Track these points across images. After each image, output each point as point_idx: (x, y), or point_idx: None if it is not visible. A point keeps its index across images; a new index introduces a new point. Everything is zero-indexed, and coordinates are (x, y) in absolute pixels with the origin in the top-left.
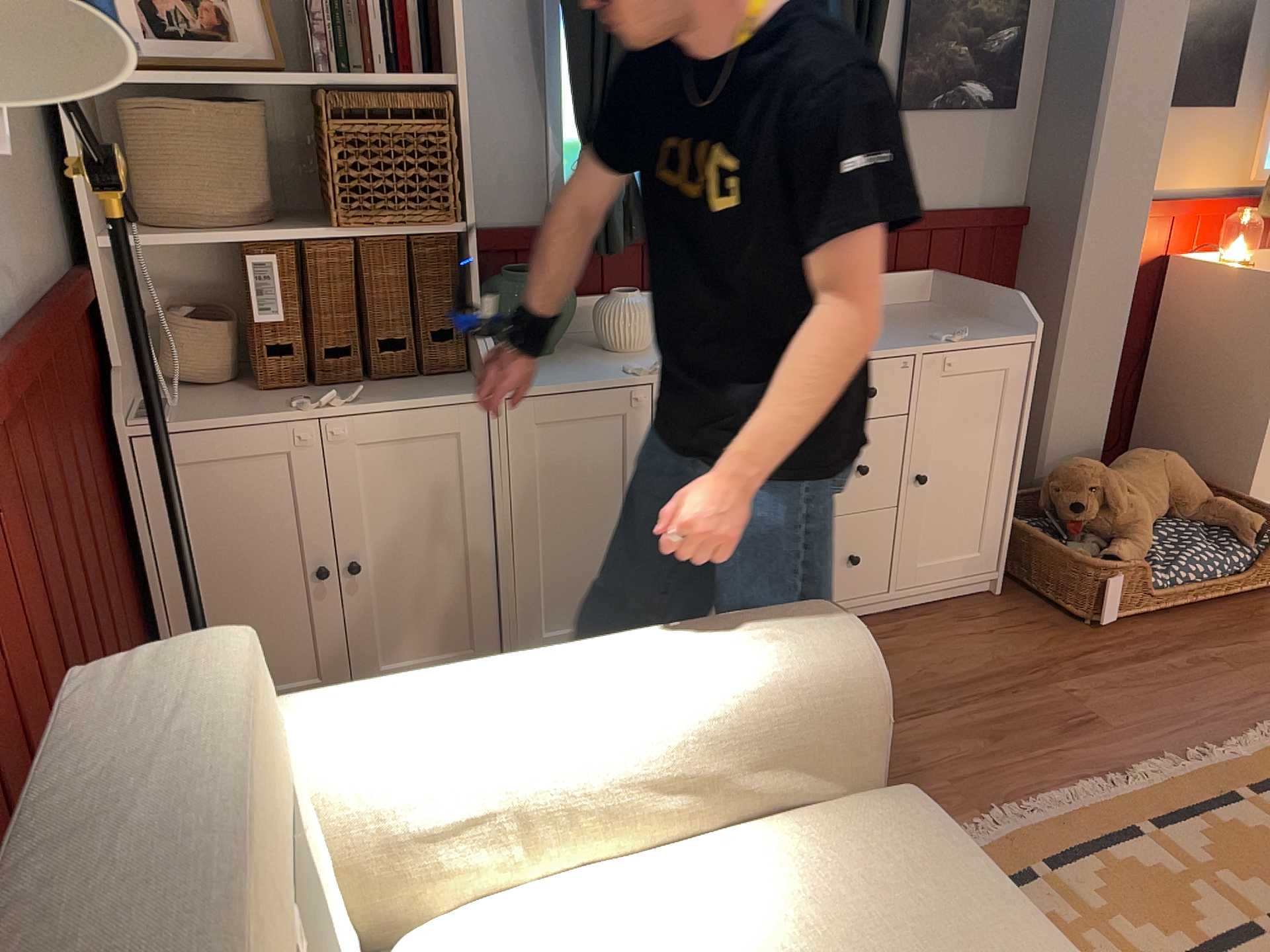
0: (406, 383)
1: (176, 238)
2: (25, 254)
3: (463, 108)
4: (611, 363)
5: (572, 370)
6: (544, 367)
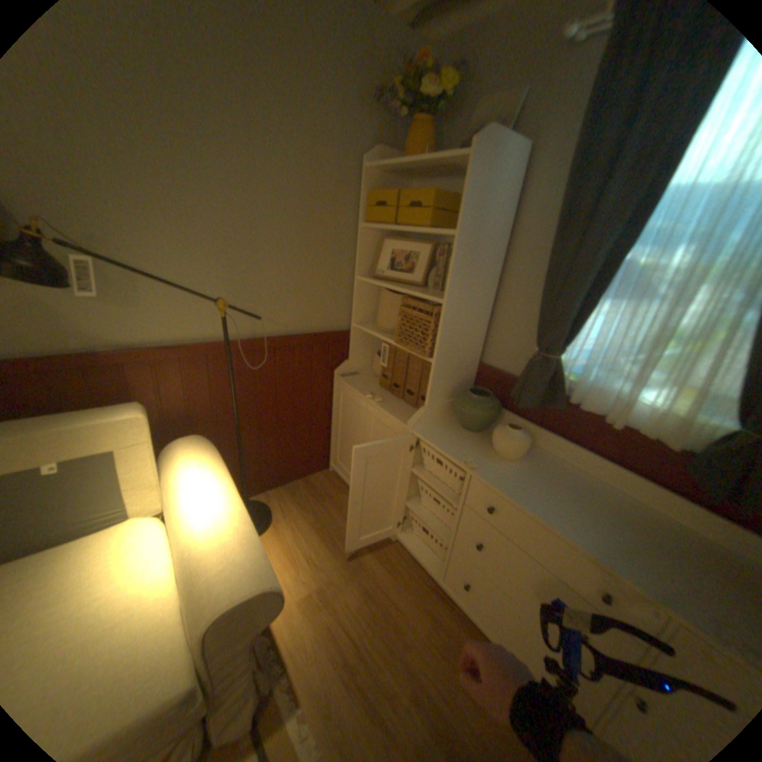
0: (406, 408)
1: (367, 330)
2: (304, 321)
3: (444, 314)
4: (474, 452)
5: (454, 443)
6: (452, 434)
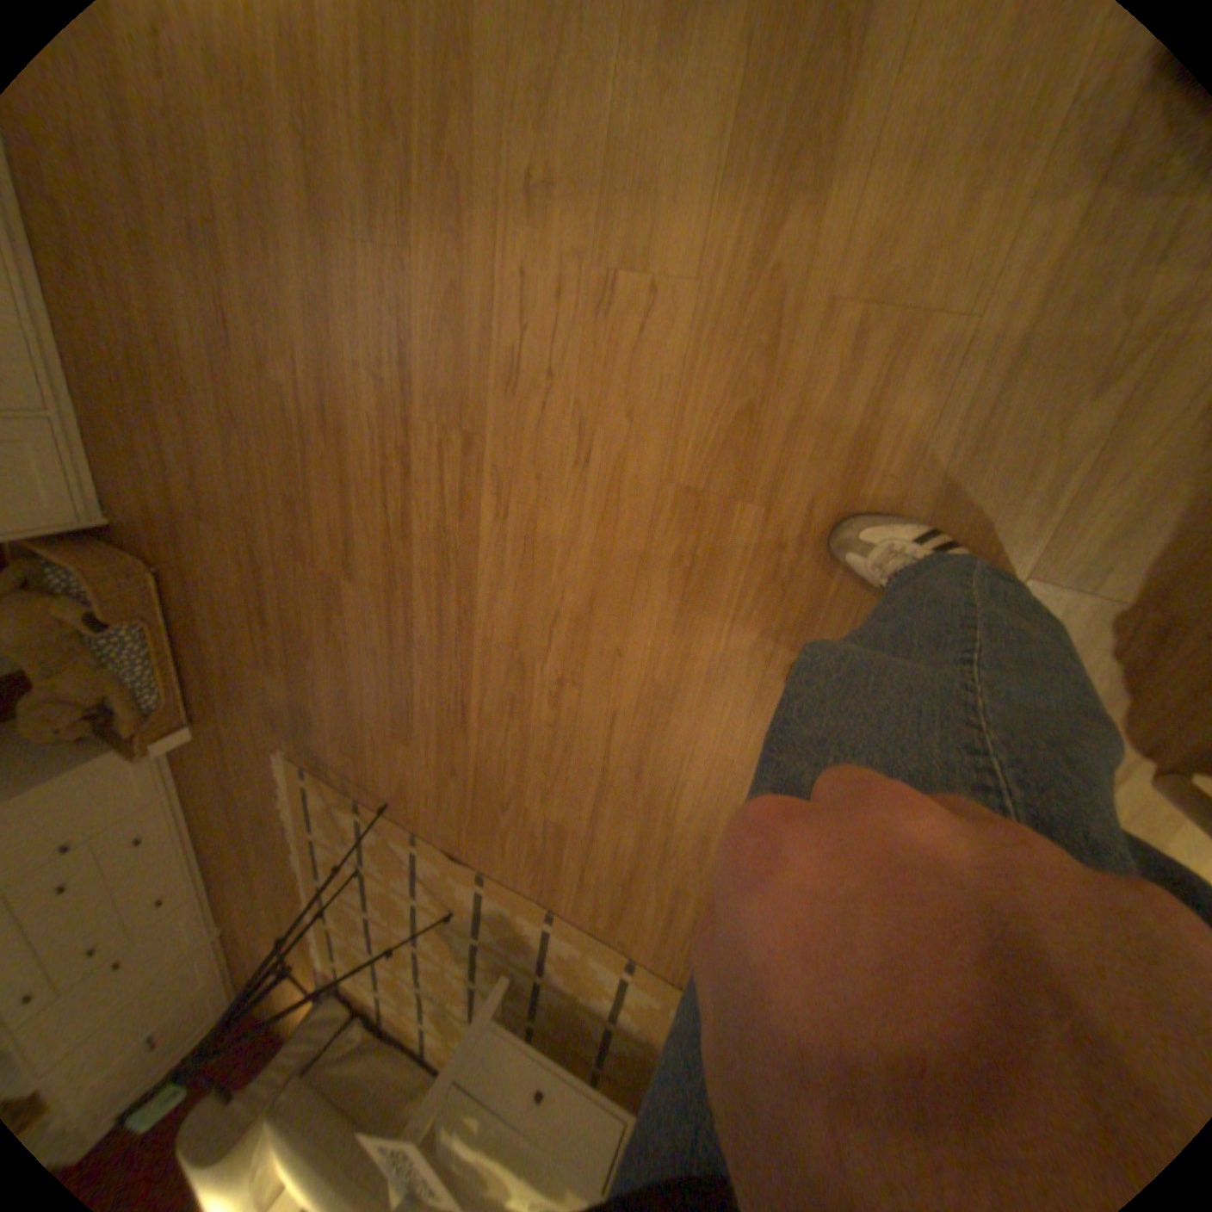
0: None
1: None
2: None
3: None
4: None
5: None
6: None
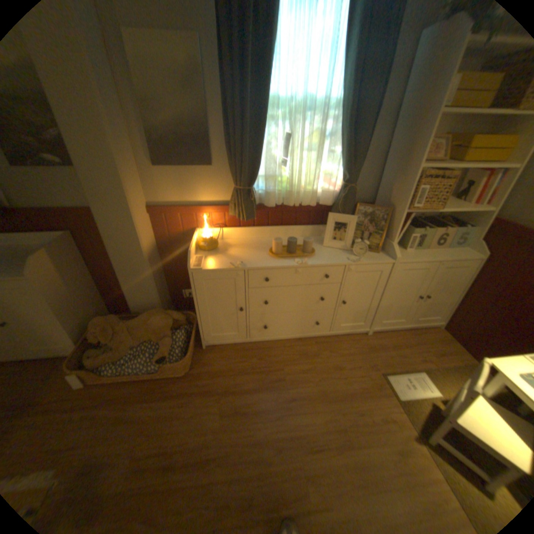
0: None
1: None
2: None
3: None
4: None
5: None
6: None
